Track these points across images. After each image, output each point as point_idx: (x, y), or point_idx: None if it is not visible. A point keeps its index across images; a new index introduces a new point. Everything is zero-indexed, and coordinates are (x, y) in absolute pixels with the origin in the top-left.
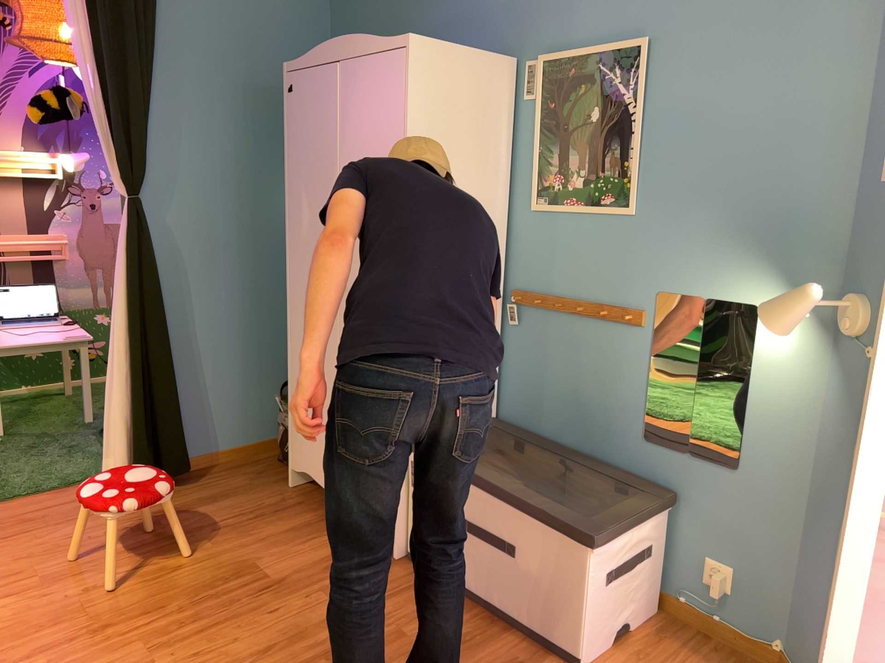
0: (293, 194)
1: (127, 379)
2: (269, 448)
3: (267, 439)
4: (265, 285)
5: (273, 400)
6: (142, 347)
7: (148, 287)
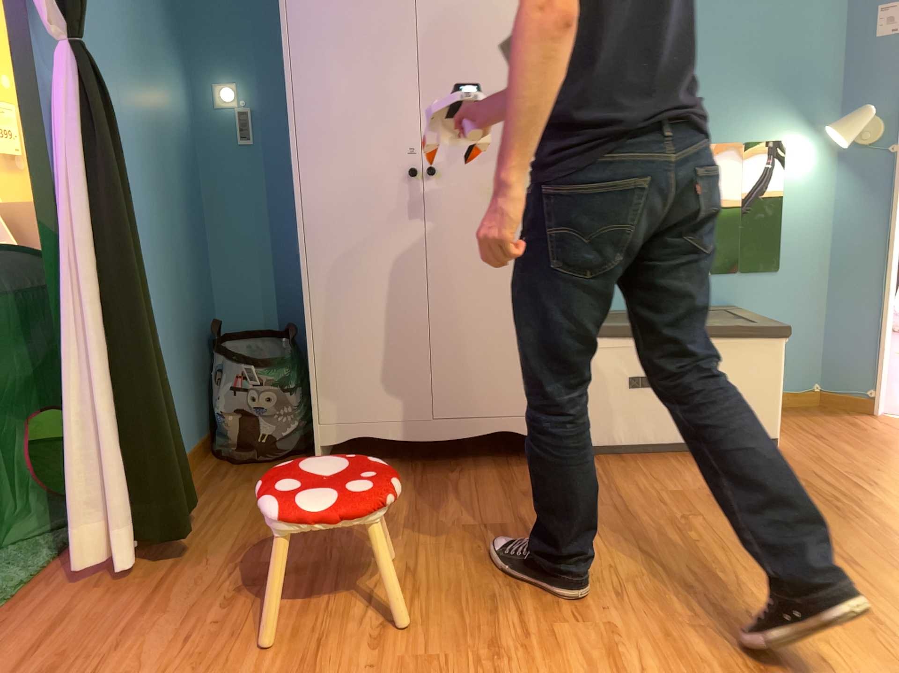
0: (306, 62)
1: (99, 370)
2: (202, 453)
3: (197, 442)
4: (169, 218)
5: (193, 386)
6: (128, 307)
7: (124, 205)
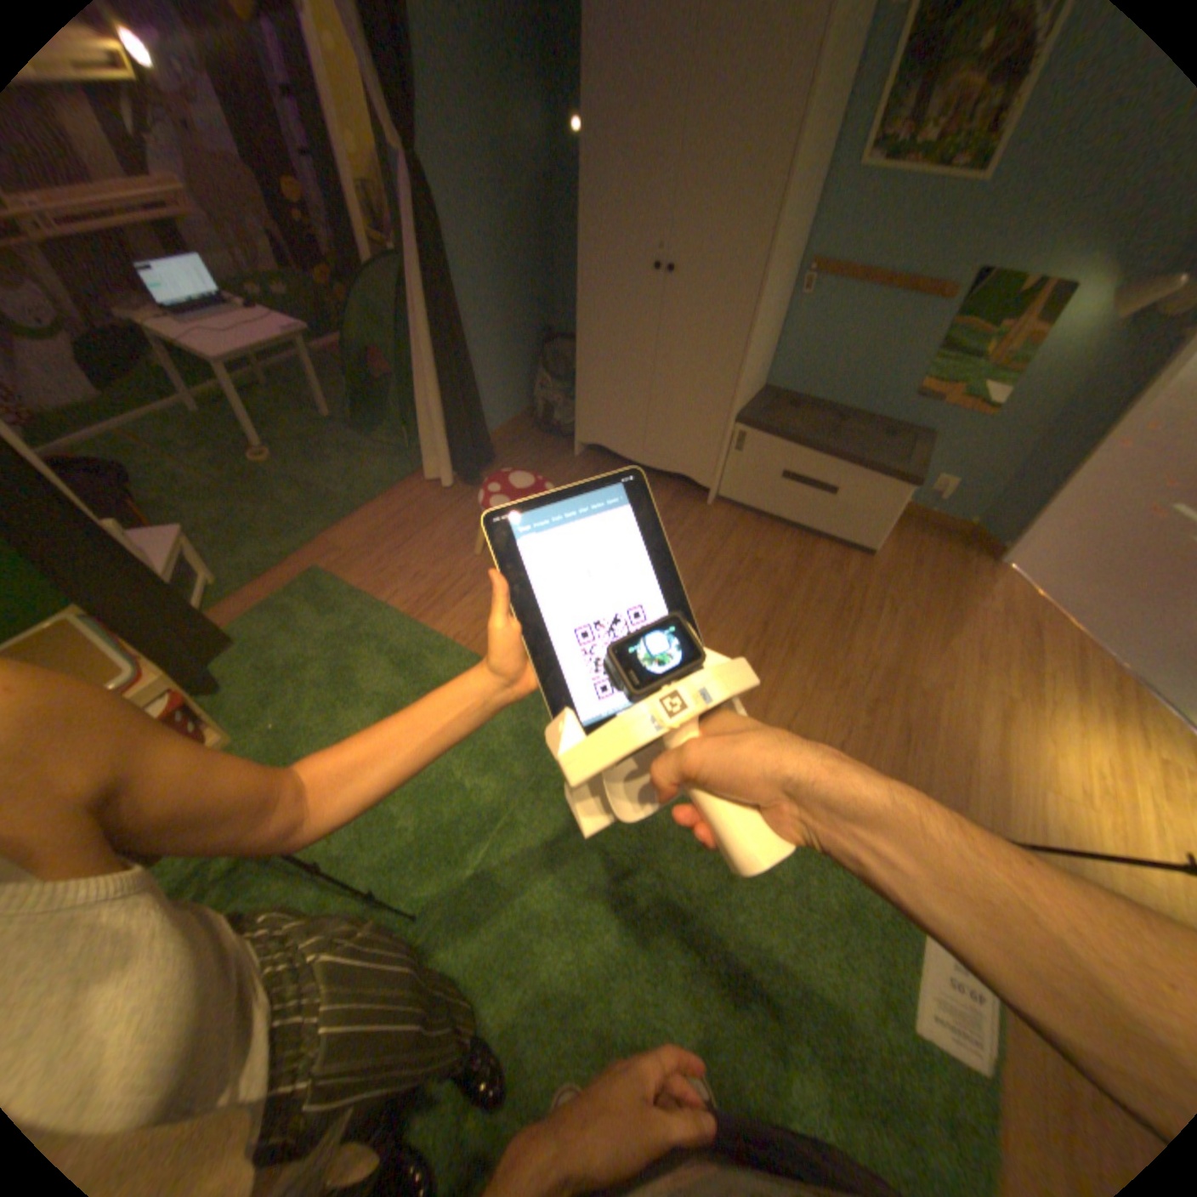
0: (597, 143)
1: (435, 384)
2: (524, 420)
3: (522, 413)
4: (509, 252)
5: (522, 376)
6: (450, 349)
7: (446, 280)
